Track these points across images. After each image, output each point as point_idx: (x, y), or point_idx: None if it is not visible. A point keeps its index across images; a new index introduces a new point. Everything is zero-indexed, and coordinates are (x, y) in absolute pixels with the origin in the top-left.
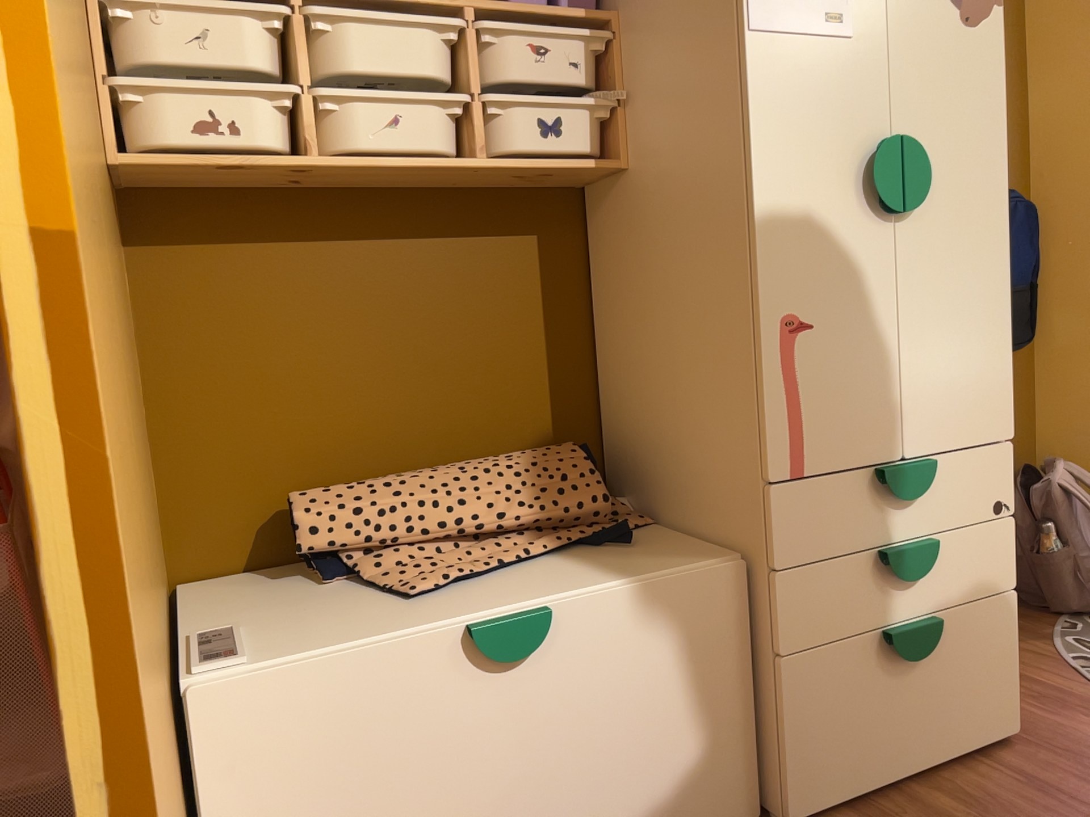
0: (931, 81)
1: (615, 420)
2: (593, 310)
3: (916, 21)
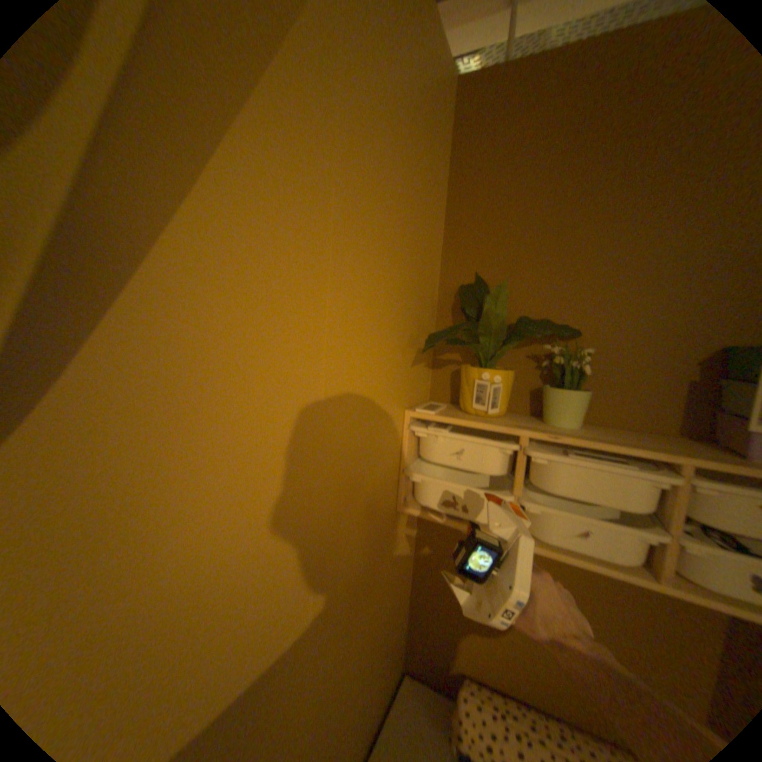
0: None
1: None
2: None
3: None
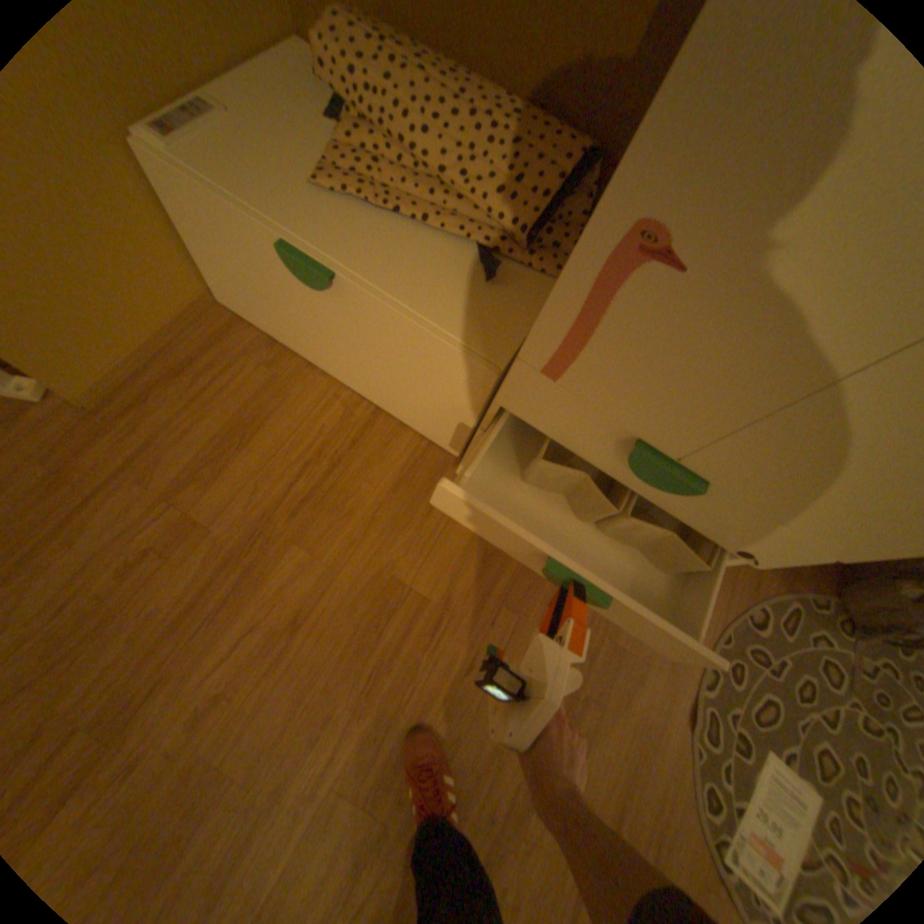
0: None
1: None
2: None
3: None
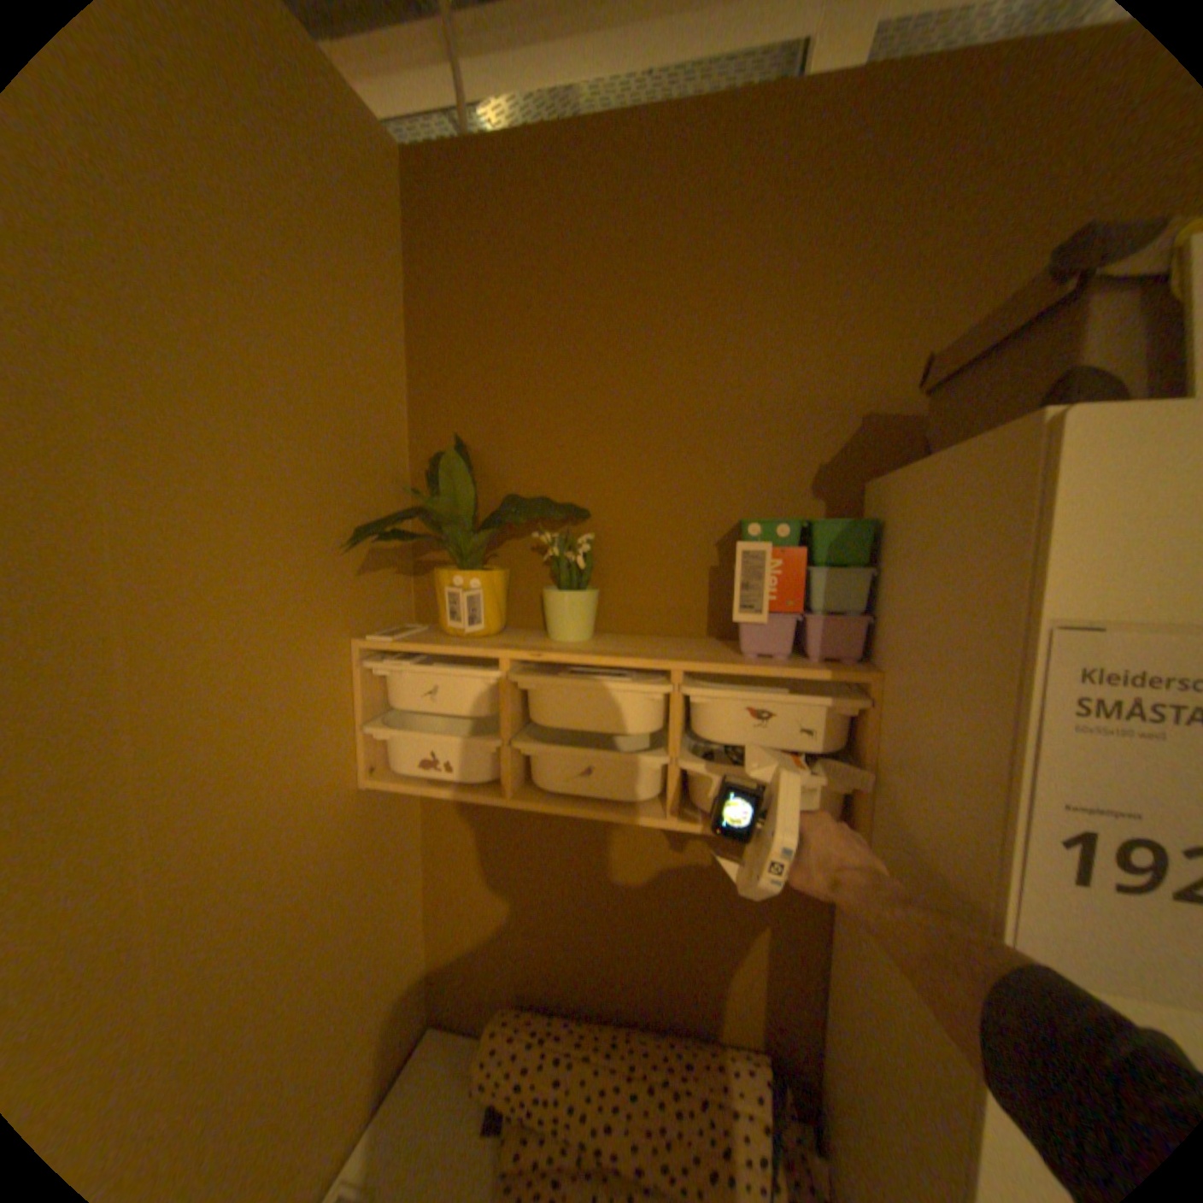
0: None
1: (835, 1063)
2: (833, 928)
3: None
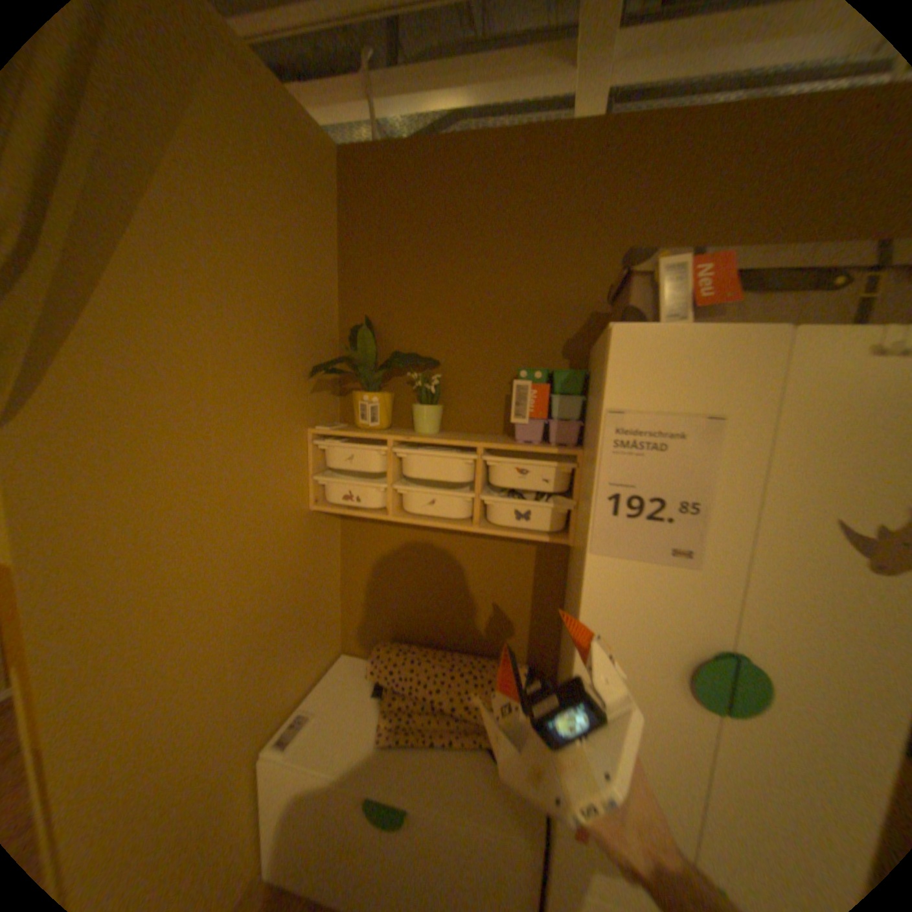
0: (805, 615)
1: (561, 666)
2: (564, 596)
3: (794, 563)
